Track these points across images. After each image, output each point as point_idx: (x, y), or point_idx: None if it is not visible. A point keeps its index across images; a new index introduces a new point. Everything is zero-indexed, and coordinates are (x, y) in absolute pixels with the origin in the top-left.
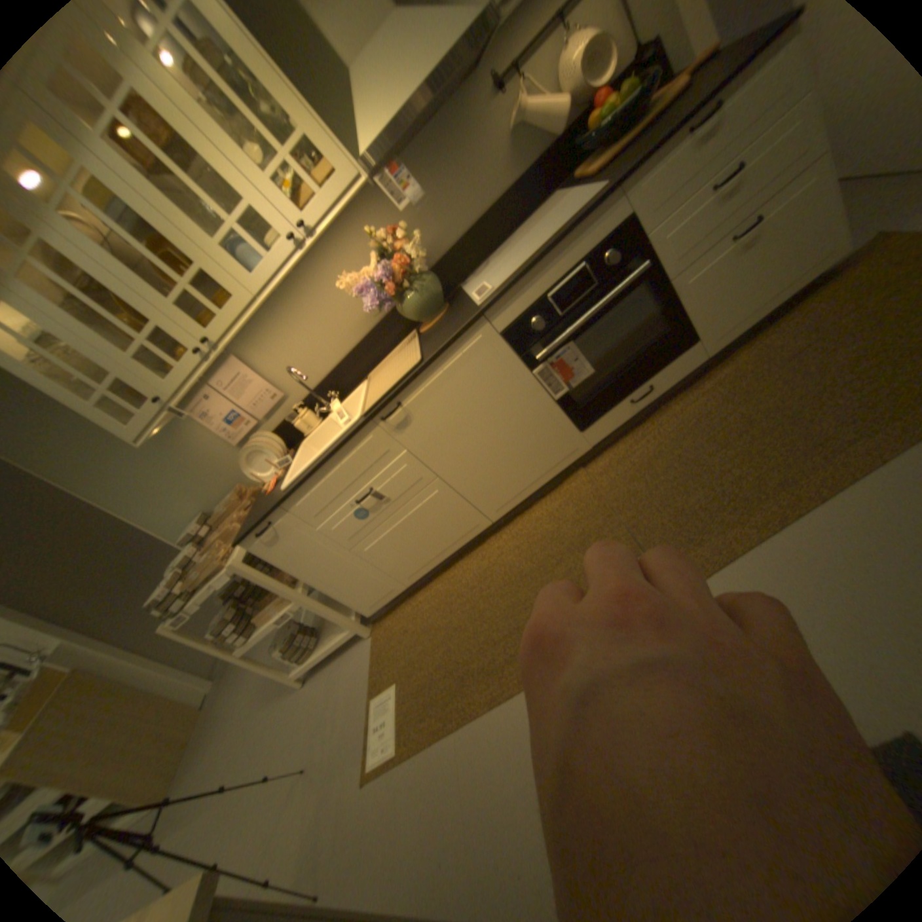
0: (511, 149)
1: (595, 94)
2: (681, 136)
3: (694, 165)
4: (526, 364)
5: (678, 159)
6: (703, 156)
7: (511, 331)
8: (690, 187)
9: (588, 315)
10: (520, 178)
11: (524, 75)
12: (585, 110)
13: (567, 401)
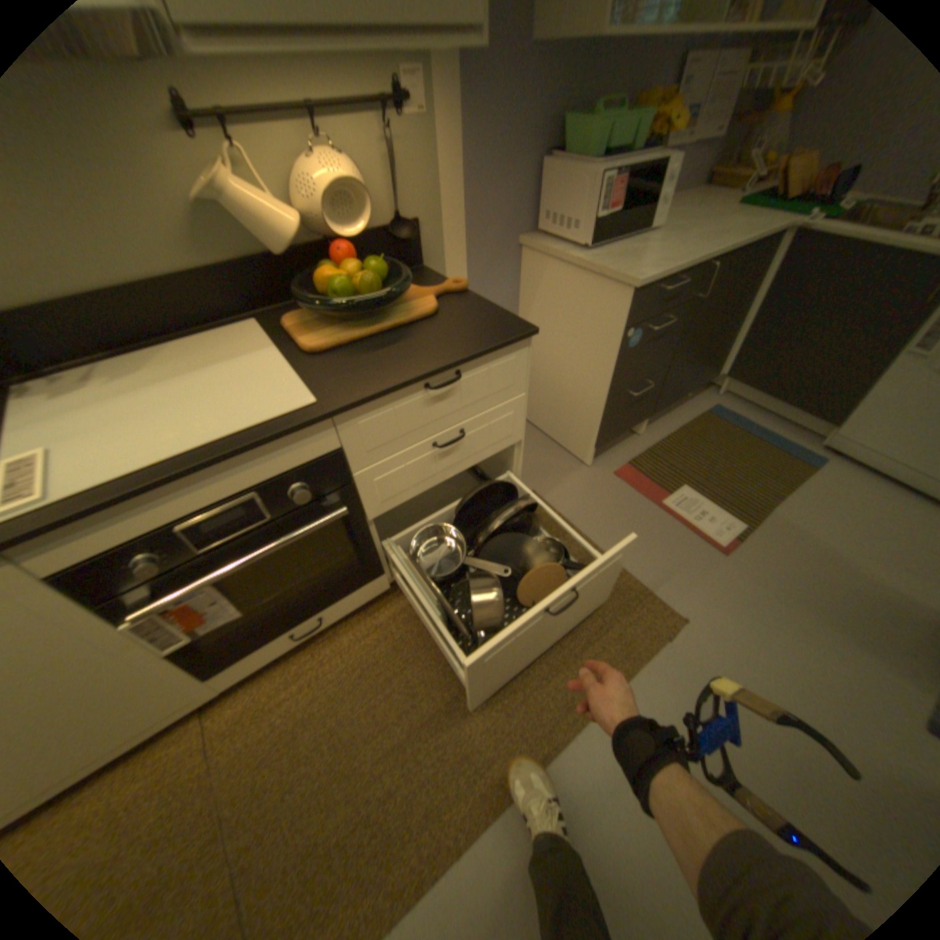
0: (187, 224)
1: (334, 235)
2: (414, 389)
3: (419, 420)
4: (107, 615)
5: (404, 410)
6: (430, 415)
7: (77, 574)
8: (410, 439)
9: (243, 563)
10: (194, 271)
11: (234, 142)
12: (318, 242)
13: (184, 651)
